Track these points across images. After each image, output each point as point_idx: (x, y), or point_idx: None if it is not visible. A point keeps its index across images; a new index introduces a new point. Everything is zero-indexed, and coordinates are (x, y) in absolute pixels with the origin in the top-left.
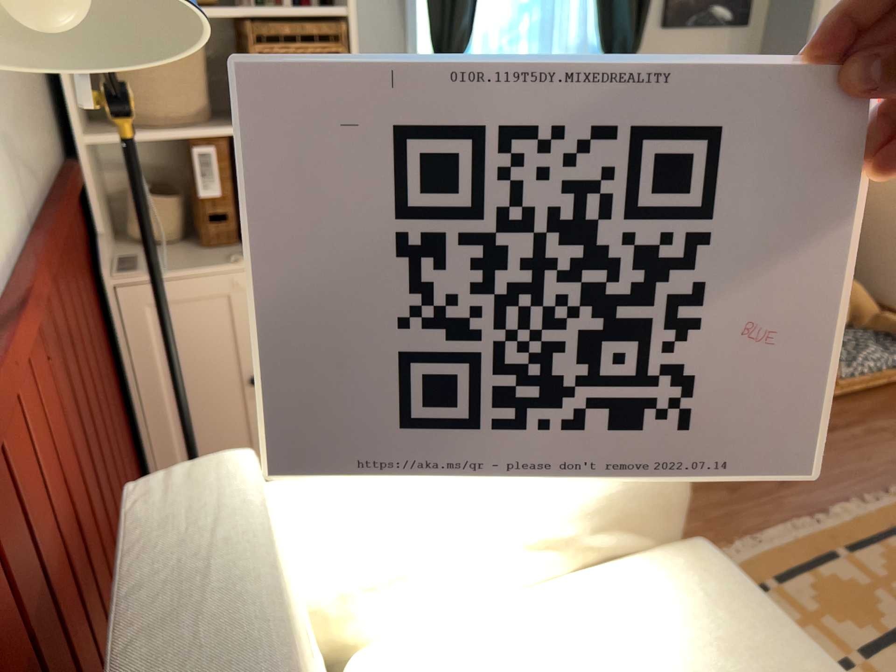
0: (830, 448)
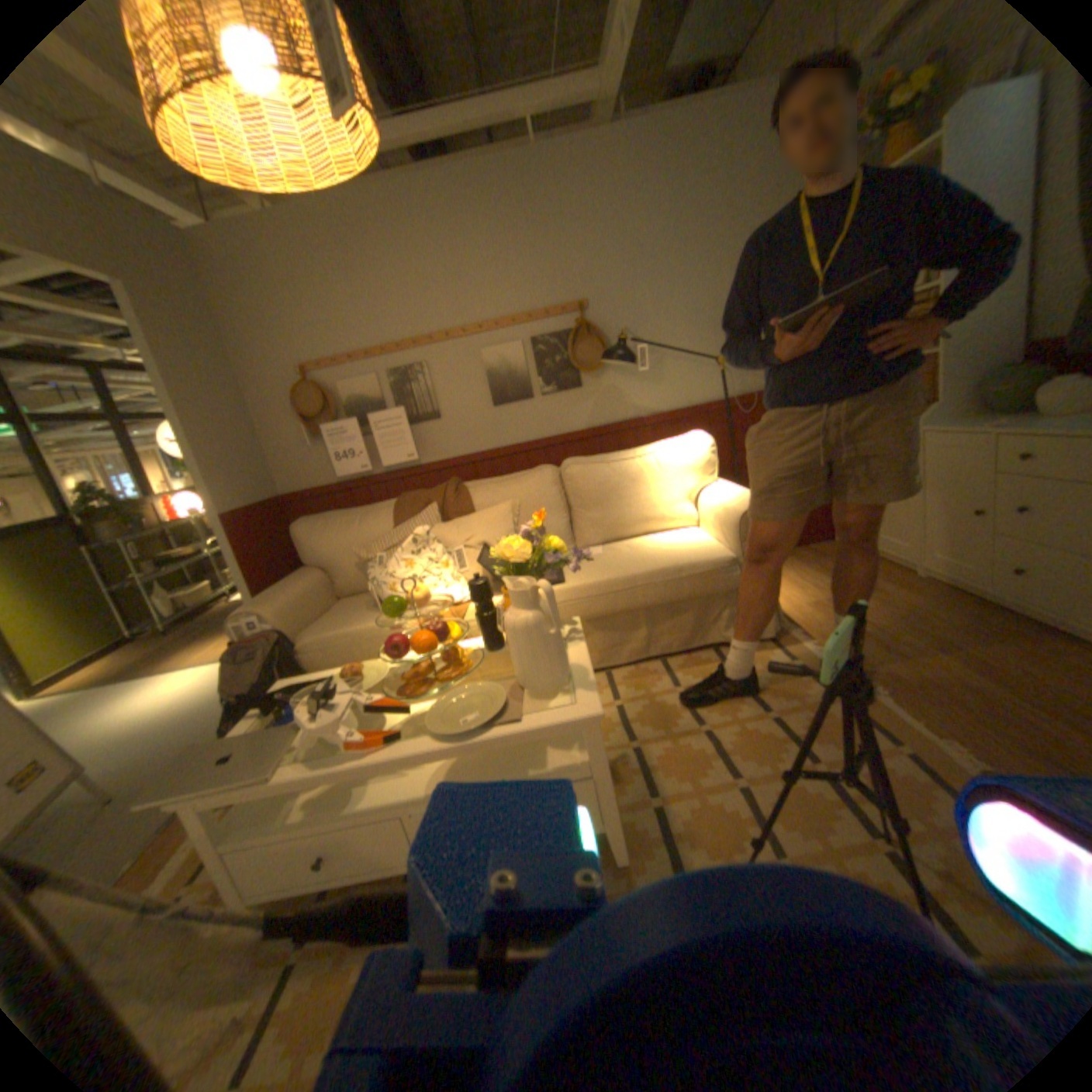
0: None
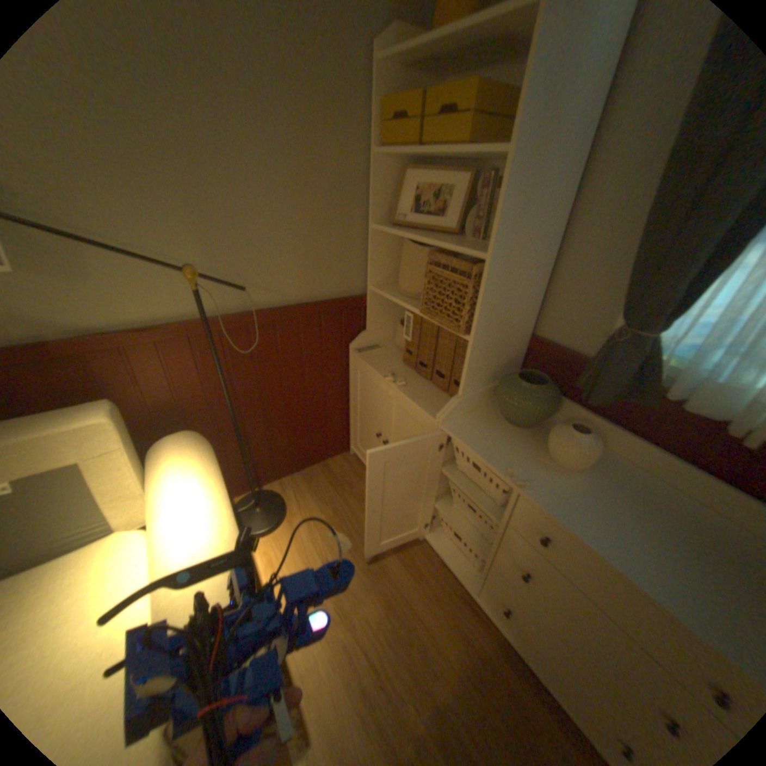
0: None
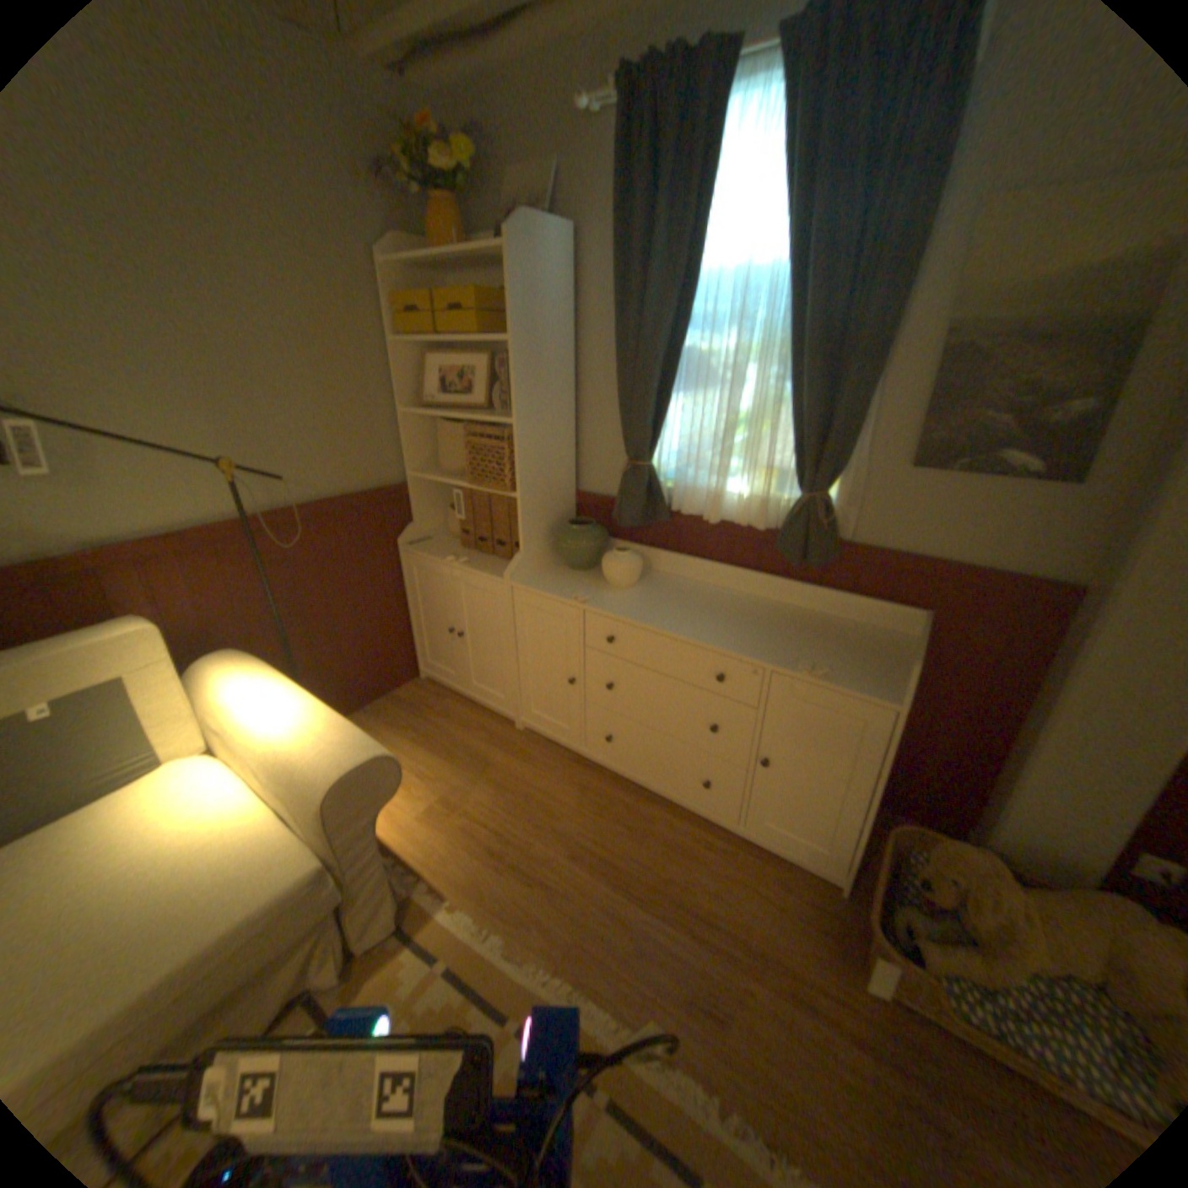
0: (815, 1046)
